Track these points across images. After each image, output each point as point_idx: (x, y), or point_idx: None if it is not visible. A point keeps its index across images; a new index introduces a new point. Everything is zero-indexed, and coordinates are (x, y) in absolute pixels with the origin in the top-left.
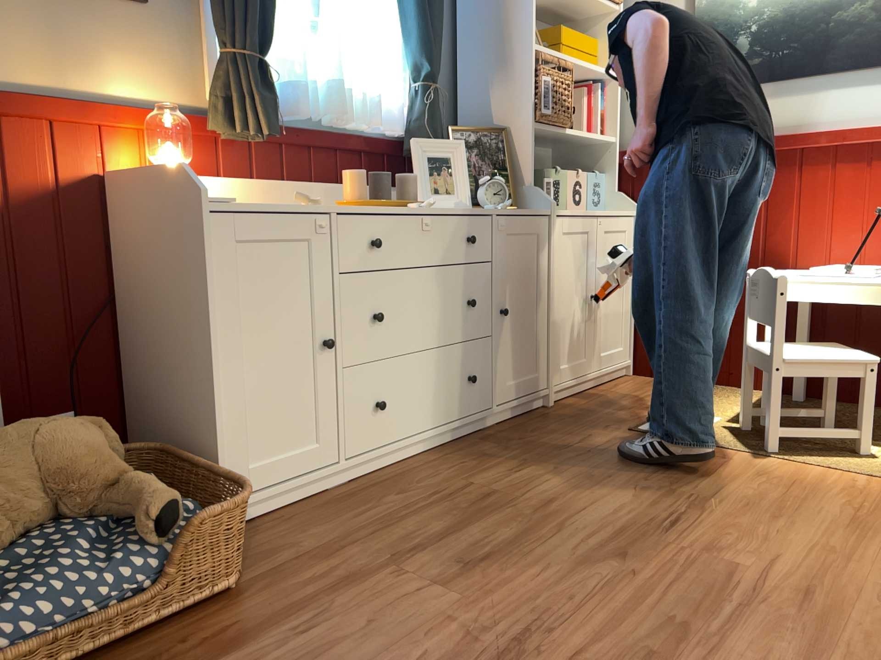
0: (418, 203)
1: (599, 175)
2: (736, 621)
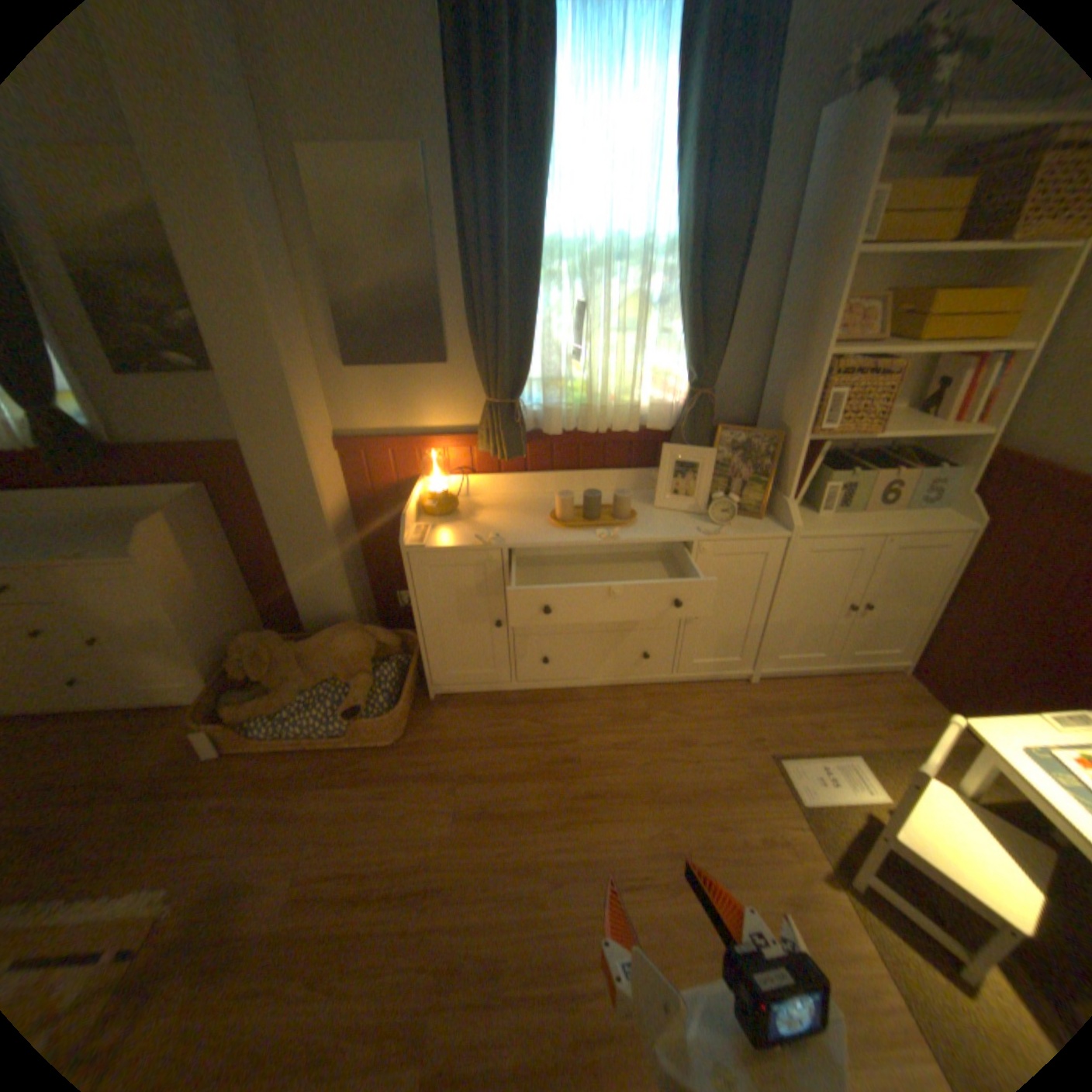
0: (600, 534)
1: (958, 467)
2: (531, 1003)
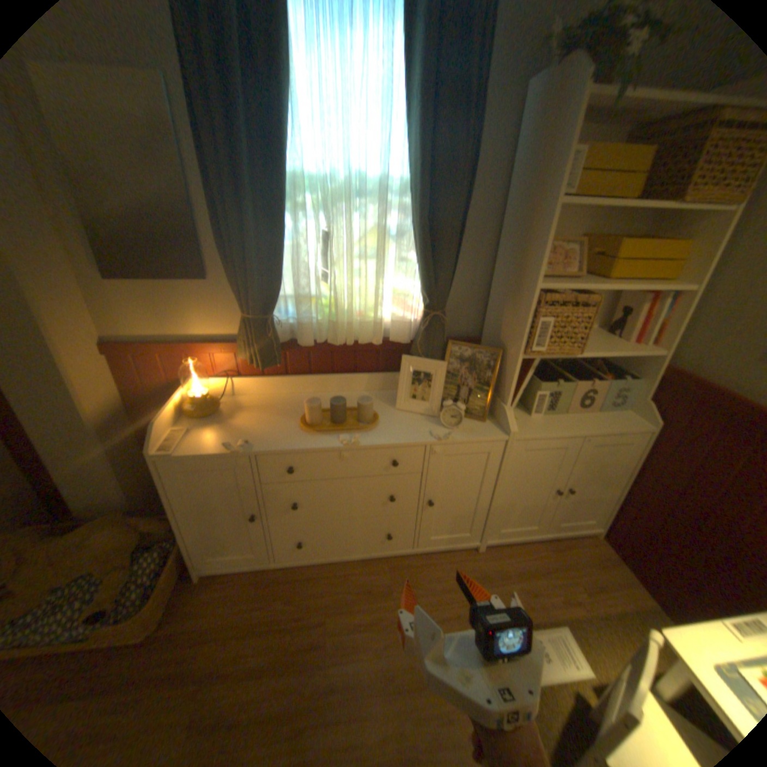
0: (343, 439)
1: (638, 378)
2: None
